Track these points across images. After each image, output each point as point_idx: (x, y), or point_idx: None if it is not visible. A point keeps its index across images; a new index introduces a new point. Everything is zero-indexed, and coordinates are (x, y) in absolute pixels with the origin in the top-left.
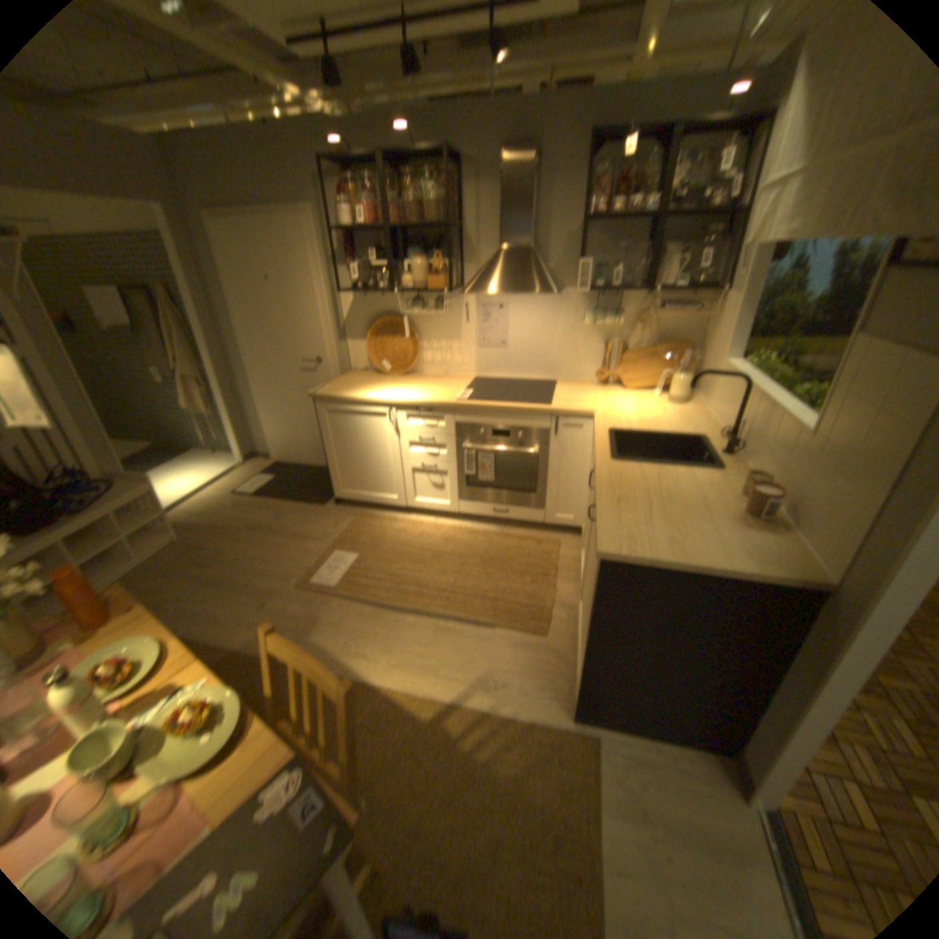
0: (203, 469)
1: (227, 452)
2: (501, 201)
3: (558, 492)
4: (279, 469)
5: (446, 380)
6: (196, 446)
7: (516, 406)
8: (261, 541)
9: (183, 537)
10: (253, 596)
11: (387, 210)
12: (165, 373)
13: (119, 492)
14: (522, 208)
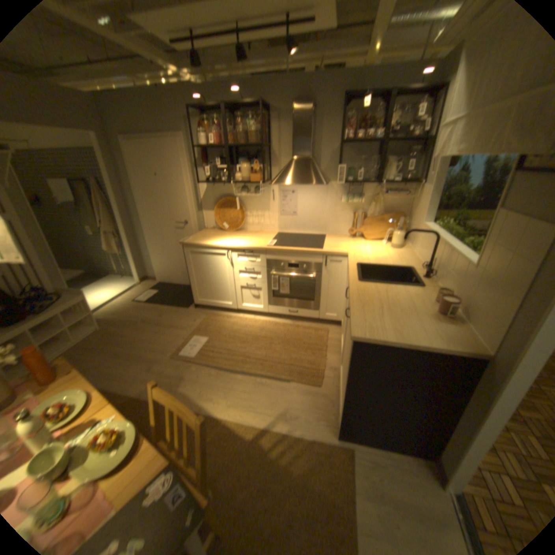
0: (115, 287)
1: (130, 277)
2: (293, 132)
3: (327, 300)
4: (161, 287)
5: (261, 234)
6: (112, 273)
7: (302, 250)
8: (149, 330)
9: (102, 328)
10: (144, 364)
11: (227, 136)
12: (94, 230)
13: (64, 301)
14: (305, 136)
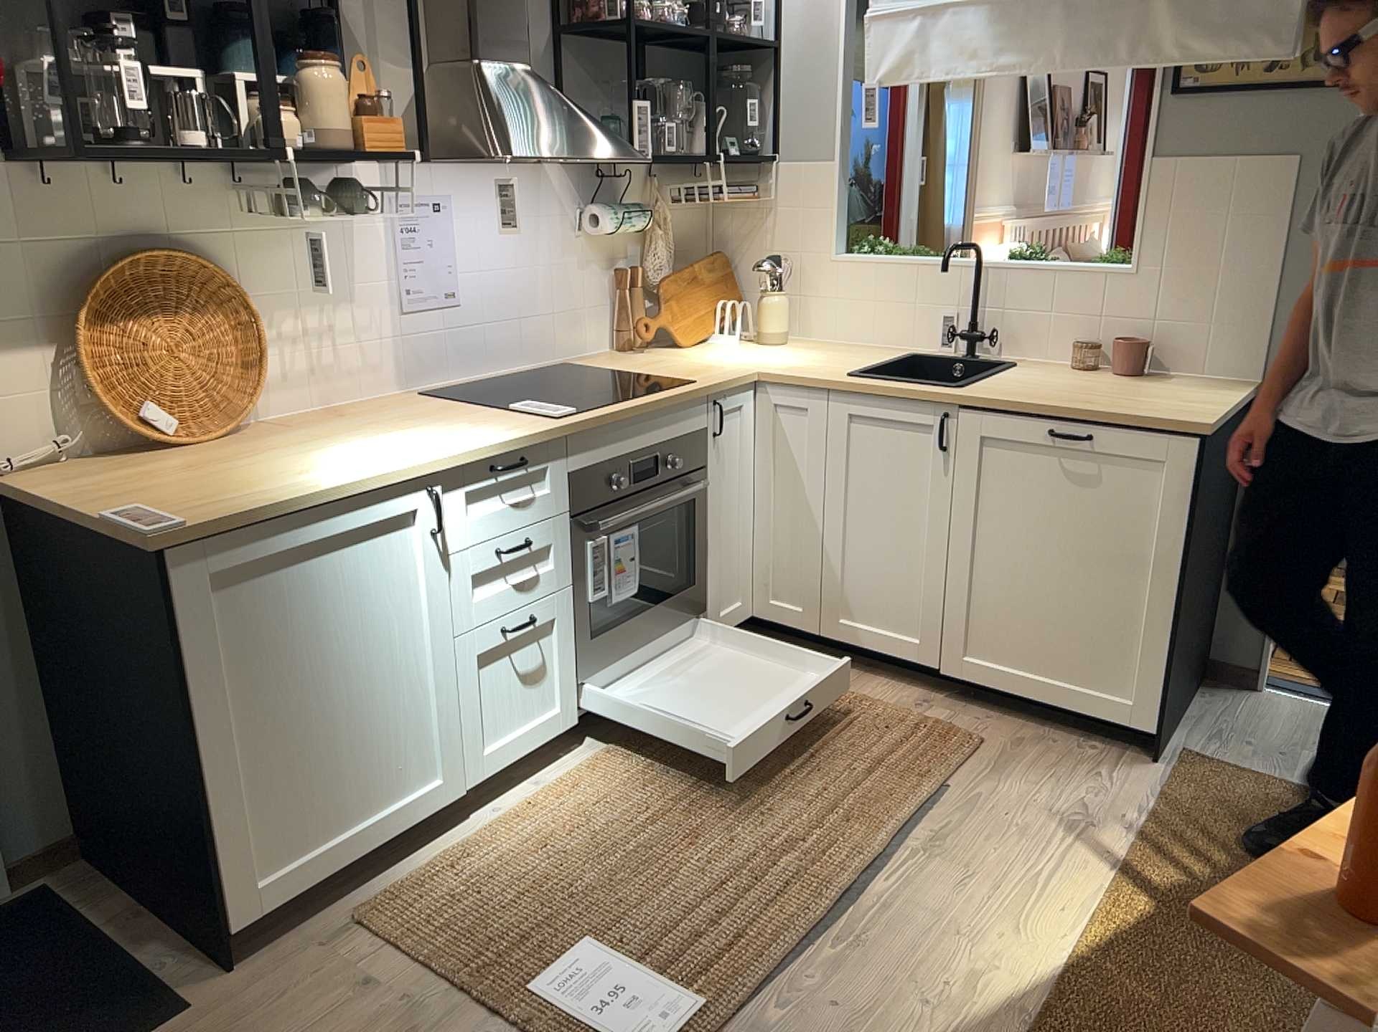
0: None
1: None
2: None
3: (723, 562)
4: None
5: (391, 413)
6: None
7: (668, 396)
8: None
9: None
10: None
11: None
12: None
13: None
14: None
